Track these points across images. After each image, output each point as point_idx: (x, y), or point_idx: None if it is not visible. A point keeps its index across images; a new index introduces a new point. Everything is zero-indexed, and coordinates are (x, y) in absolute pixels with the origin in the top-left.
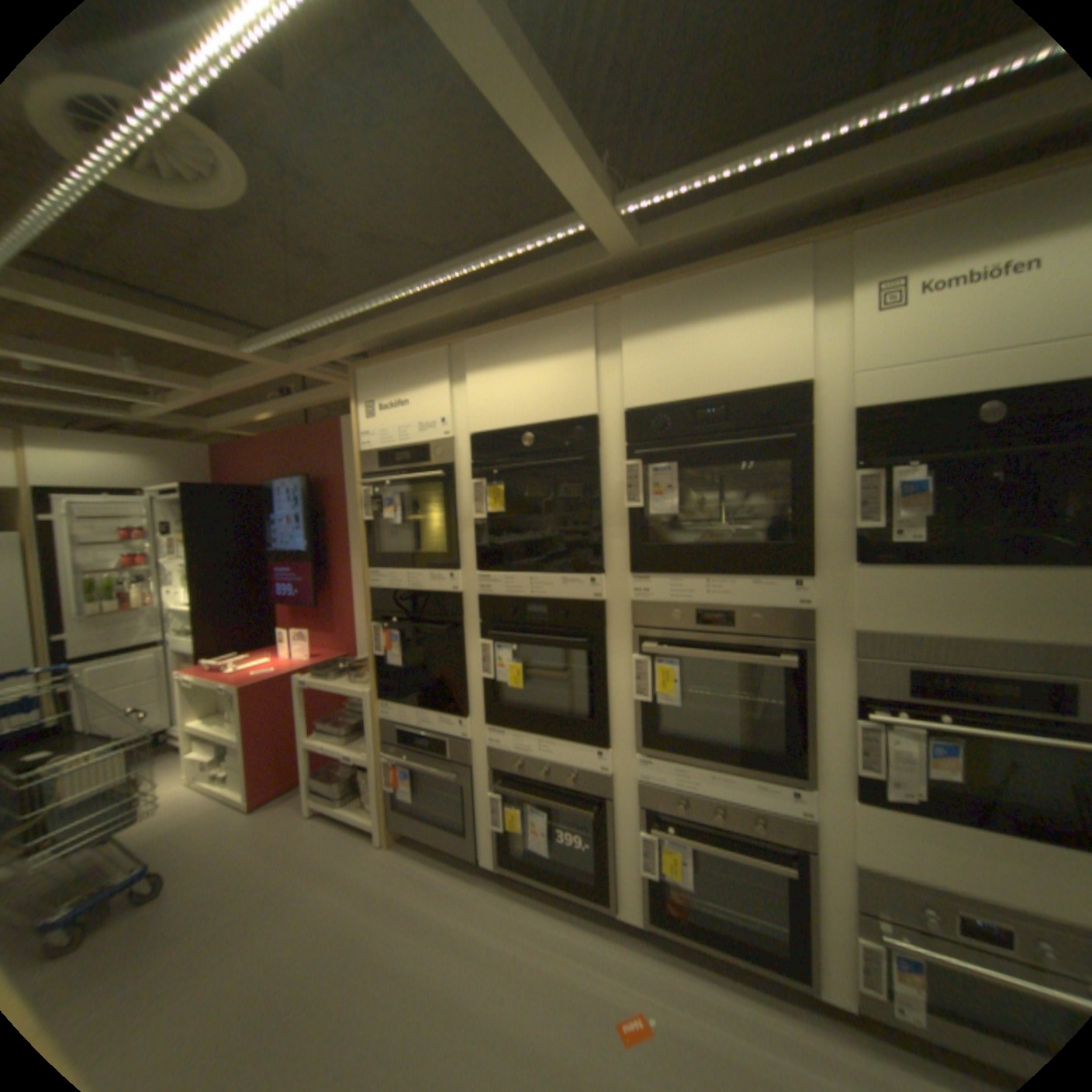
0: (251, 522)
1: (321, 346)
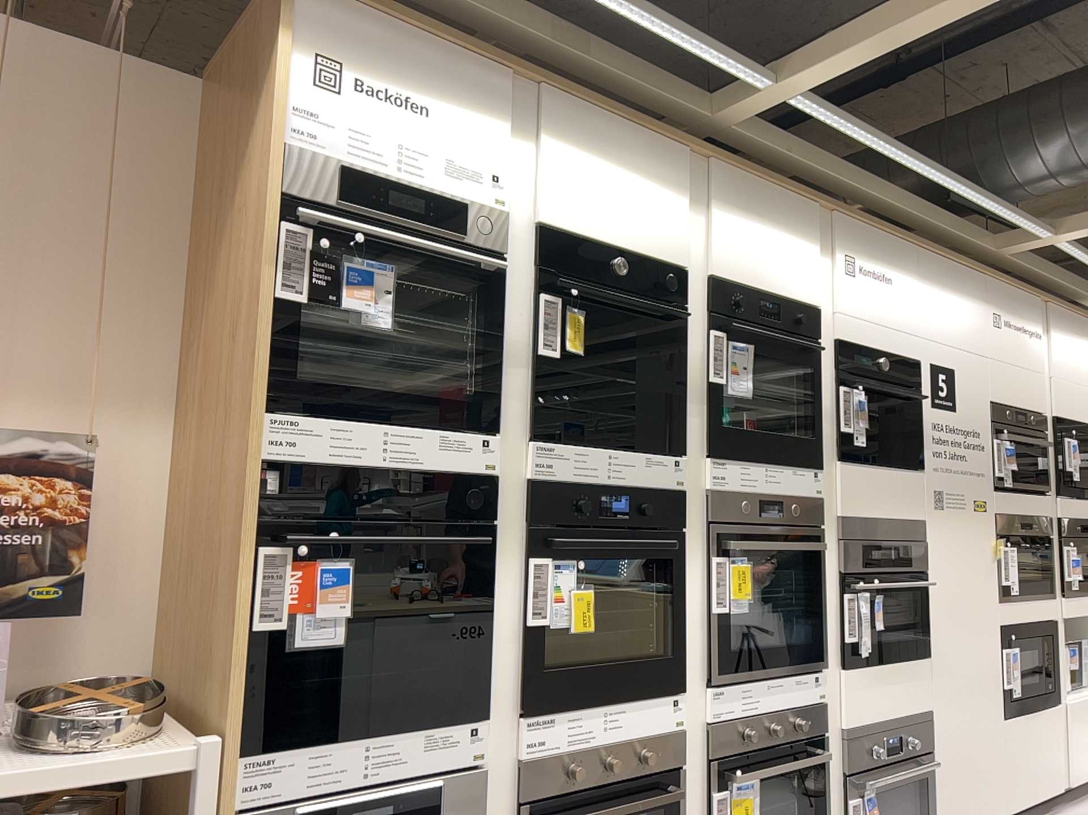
0: None
1: None
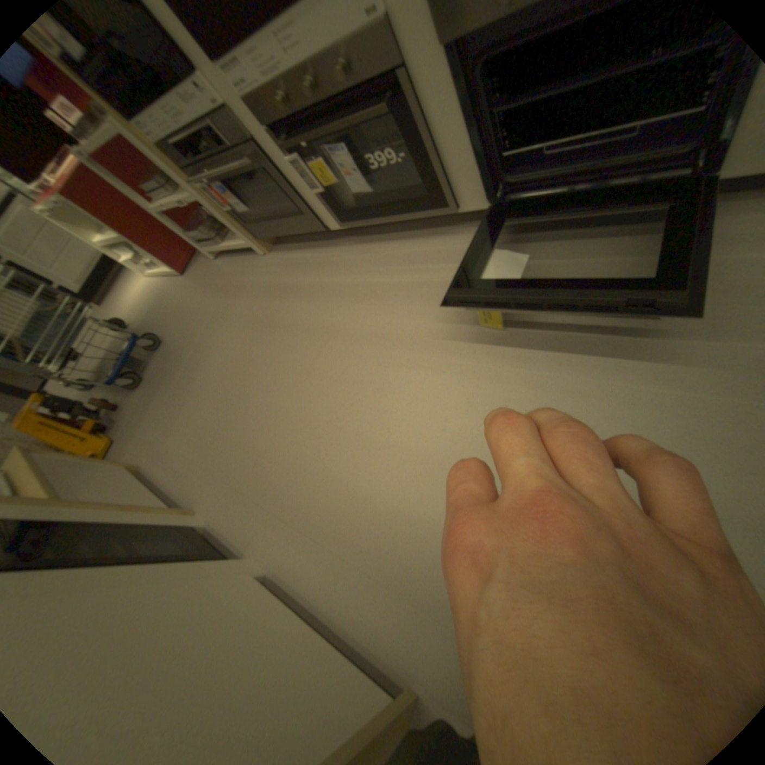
0: None
1: None
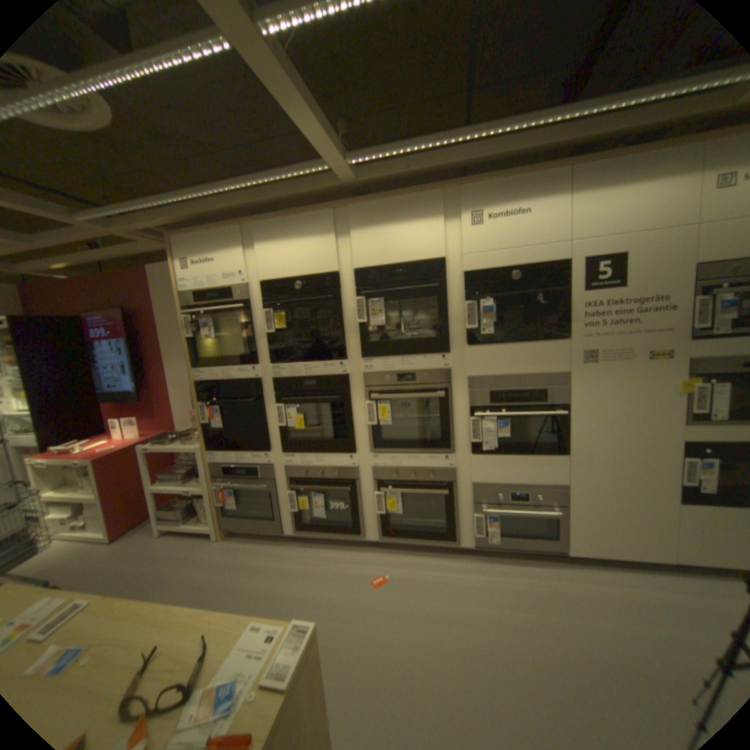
0: (74, 344)
1: (140, 219)
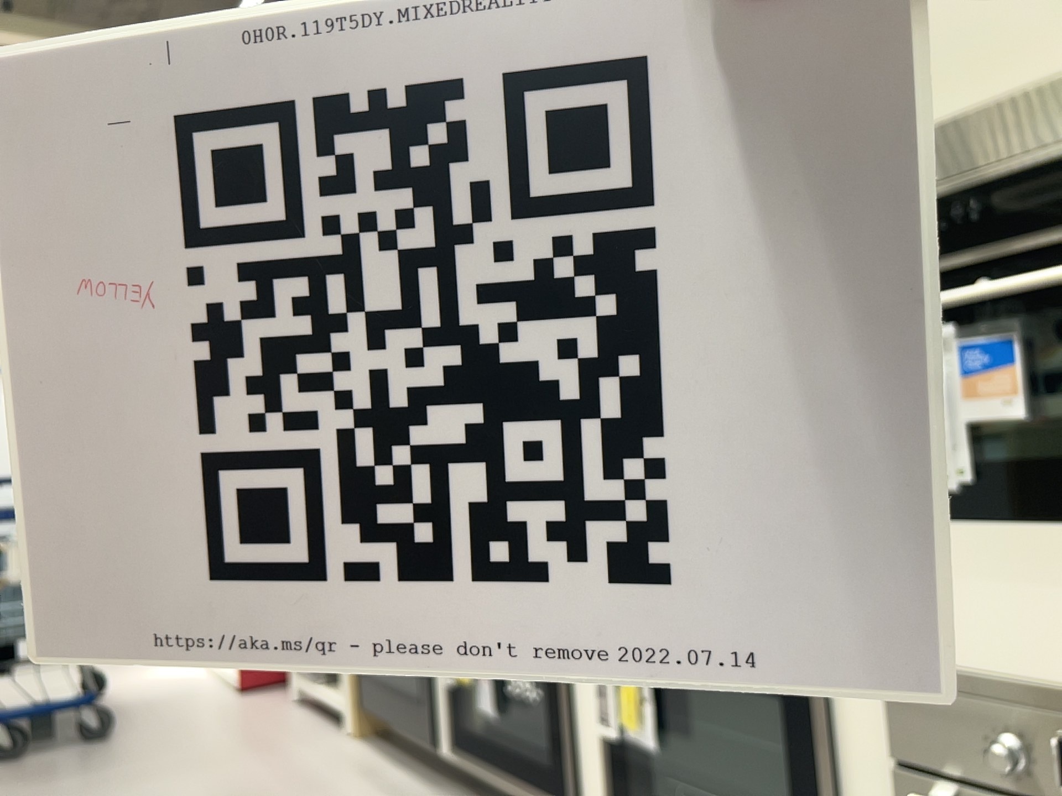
0: None
1: None
